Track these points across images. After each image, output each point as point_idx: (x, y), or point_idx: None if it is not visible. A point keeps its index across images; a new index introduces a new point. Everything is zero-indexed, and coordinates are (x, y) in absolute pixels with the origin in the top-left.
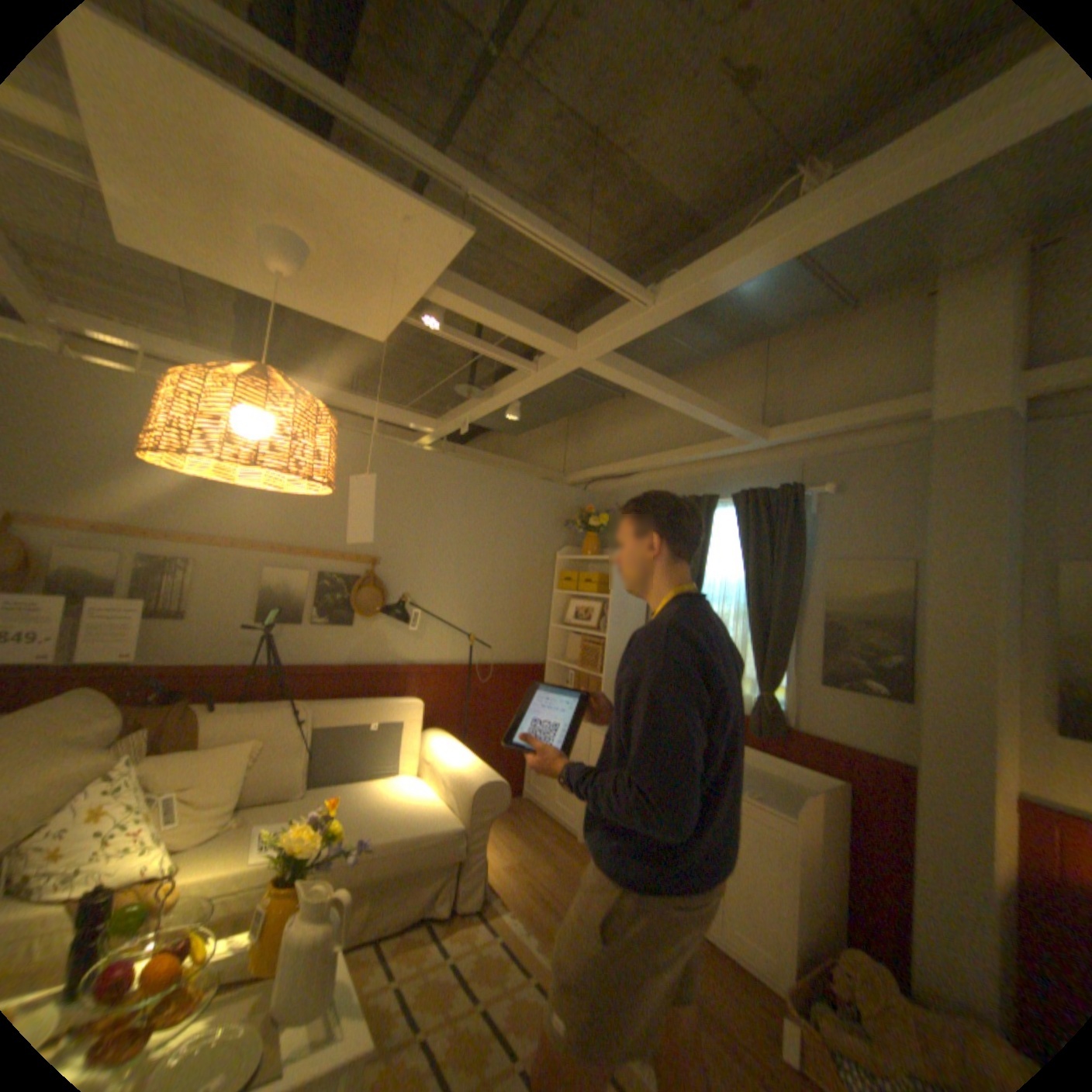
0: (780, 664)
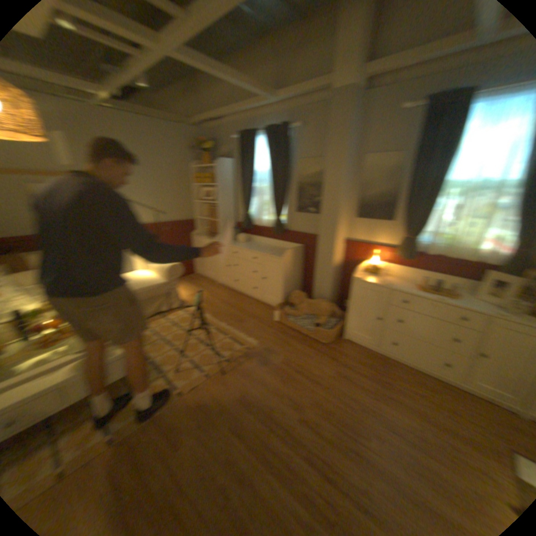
0: (280, 206)
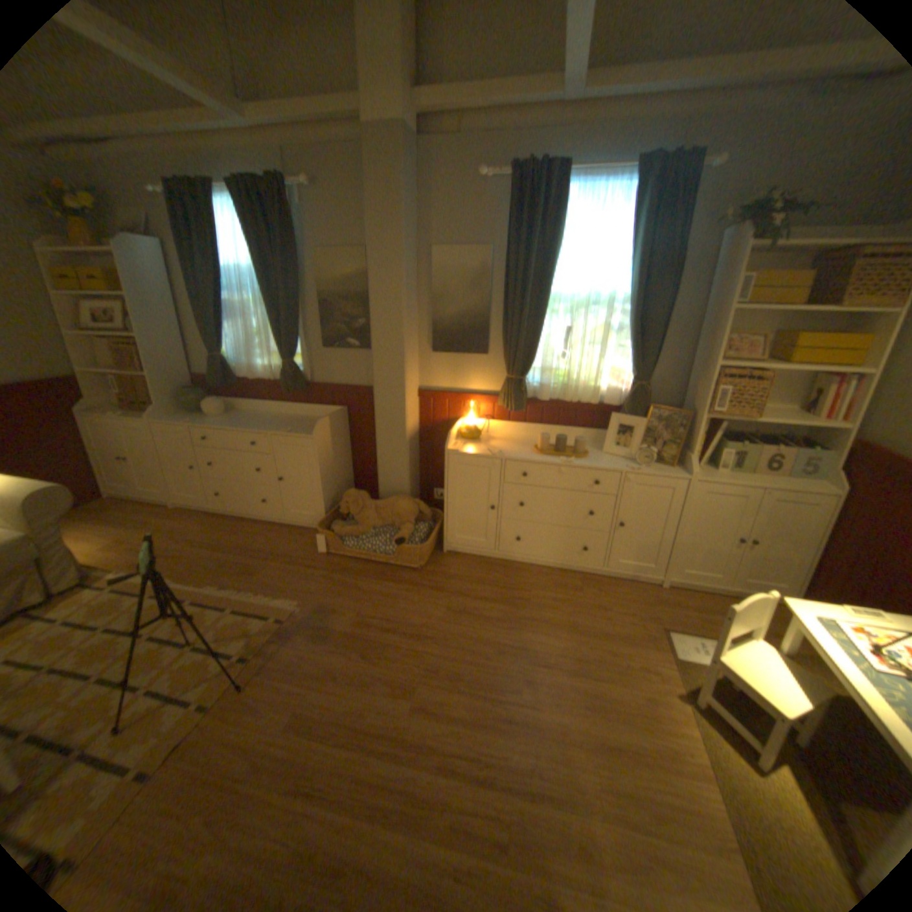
0: (291, 338)
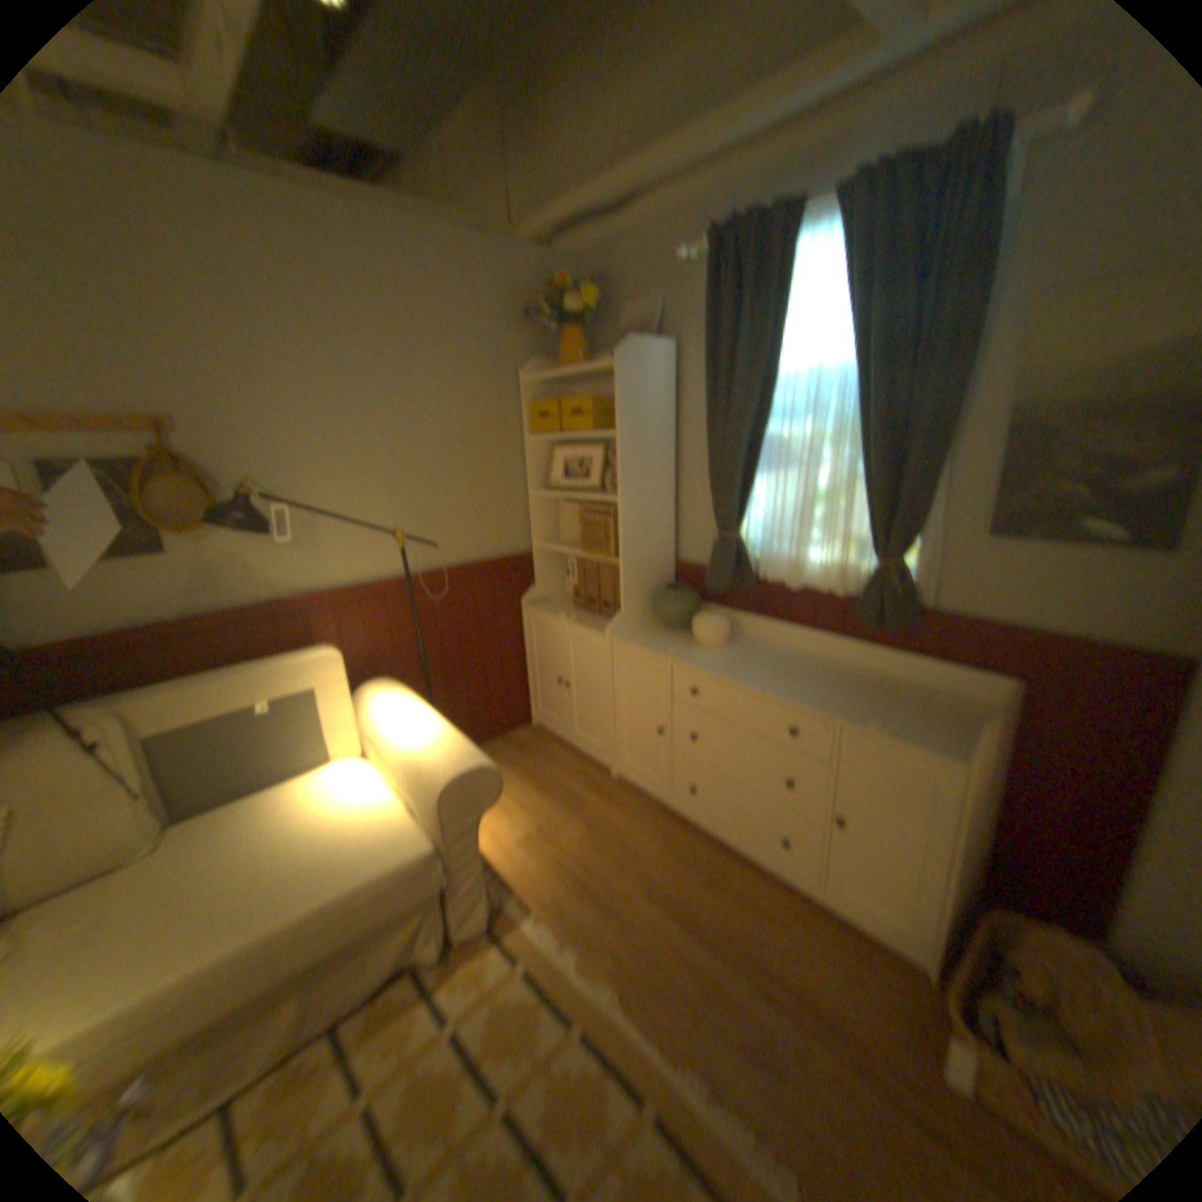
0: (920, 511)
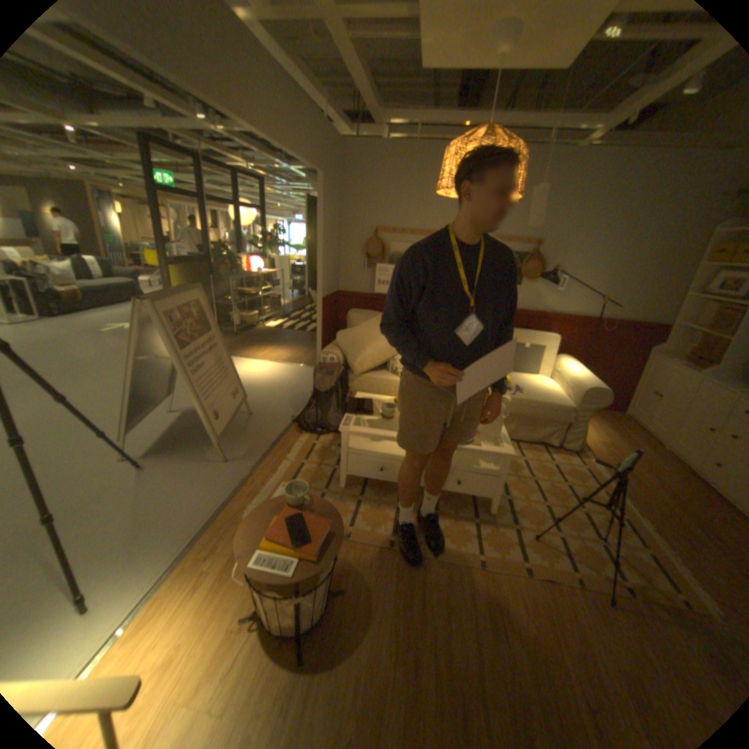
0: None
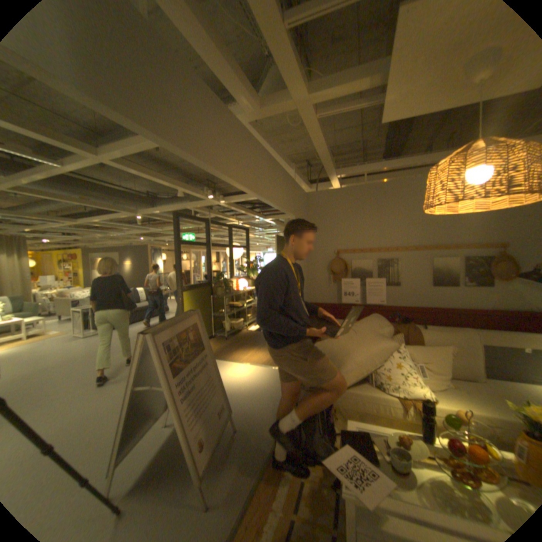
0: None
